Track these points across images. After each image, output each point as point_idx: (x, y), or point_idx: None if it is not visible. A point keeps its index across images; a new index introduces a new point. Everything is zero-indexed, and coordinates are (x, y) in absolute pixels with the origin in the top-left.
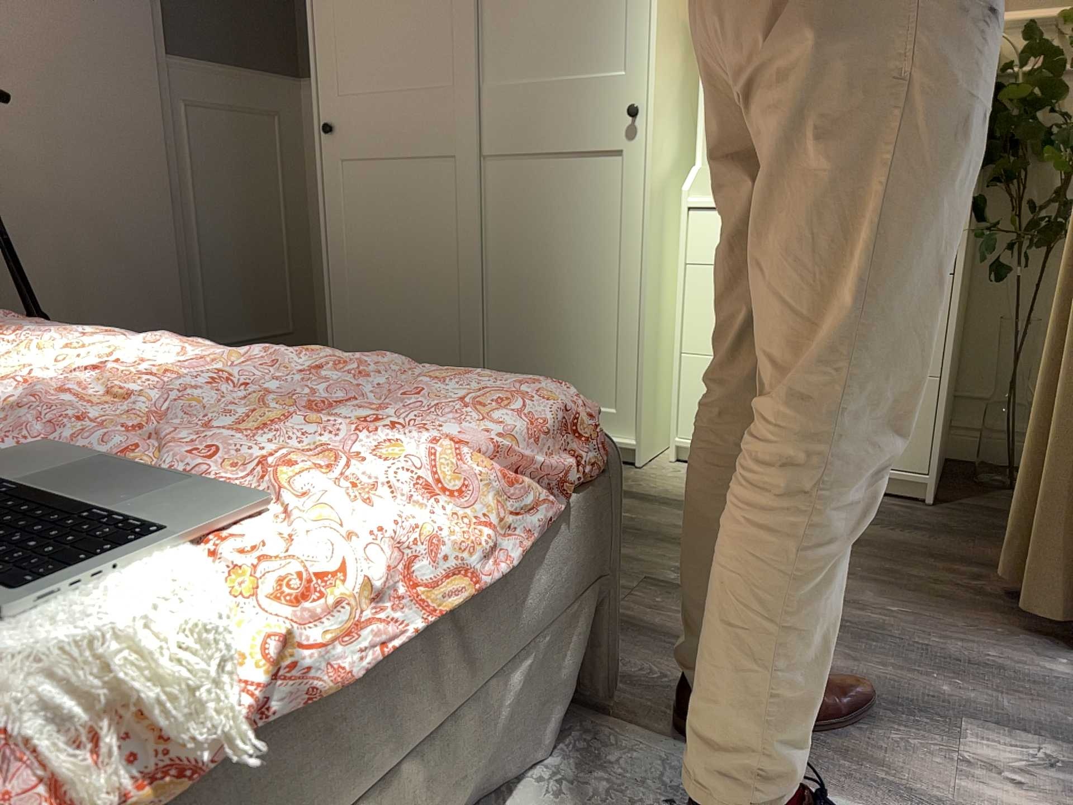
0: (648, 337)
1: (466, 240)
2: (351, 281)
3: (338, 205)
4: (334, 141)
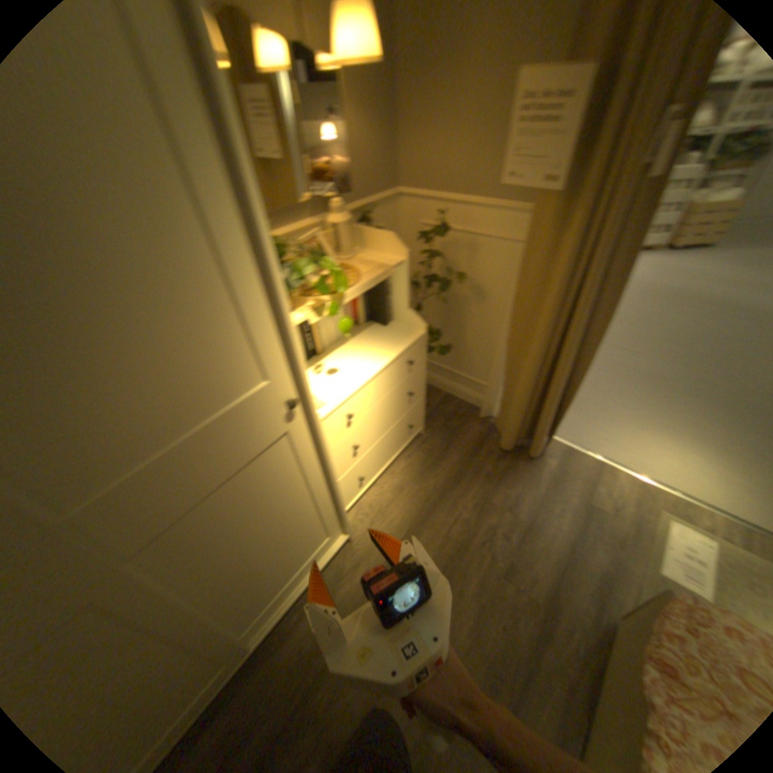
0: (339, 495)
1: (172, 615)
2: None
3: None
4: None
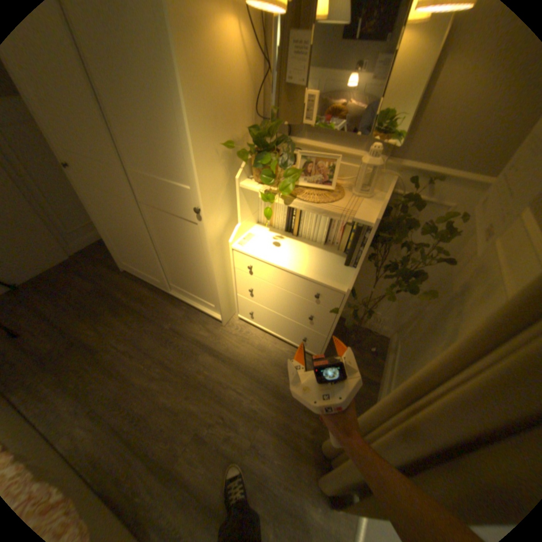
0: (221, 292)
1: (144, 235)
2: (108, 231)
3: (88, 200)
4: (72, 172)
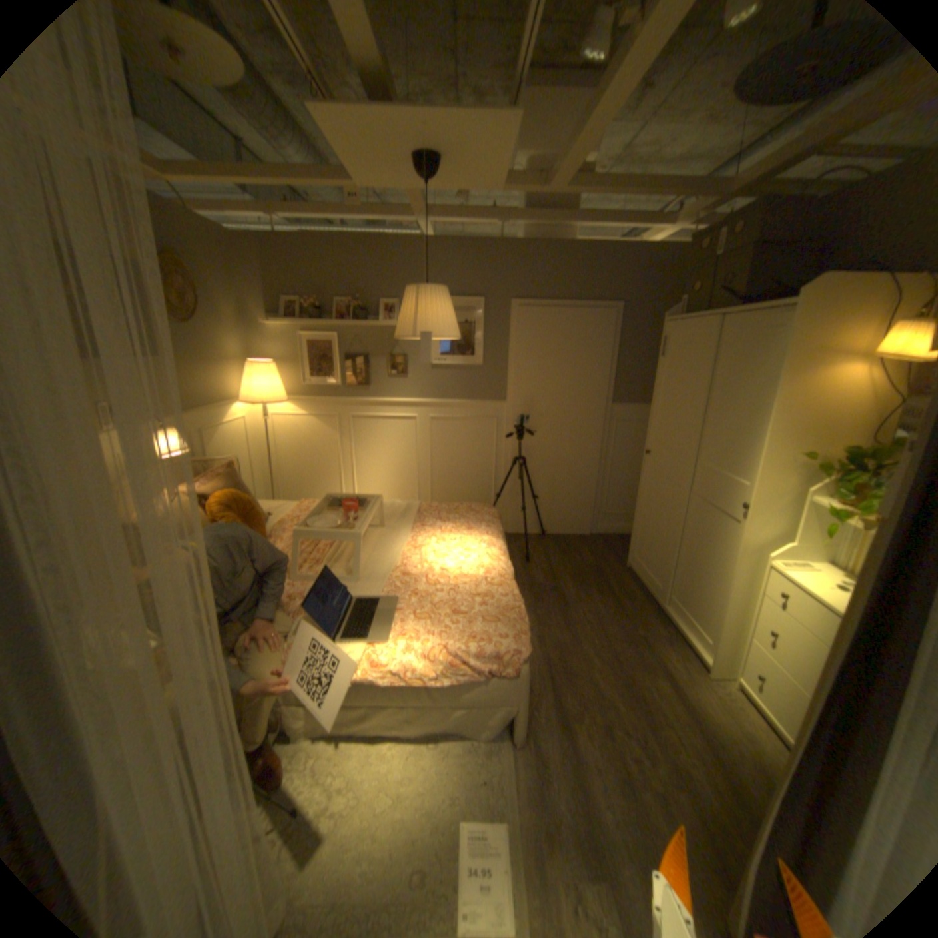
0: (731, 621)
1: (677, 526)
2: (643, 517)
3: (645, 484)
4: (649, 458)
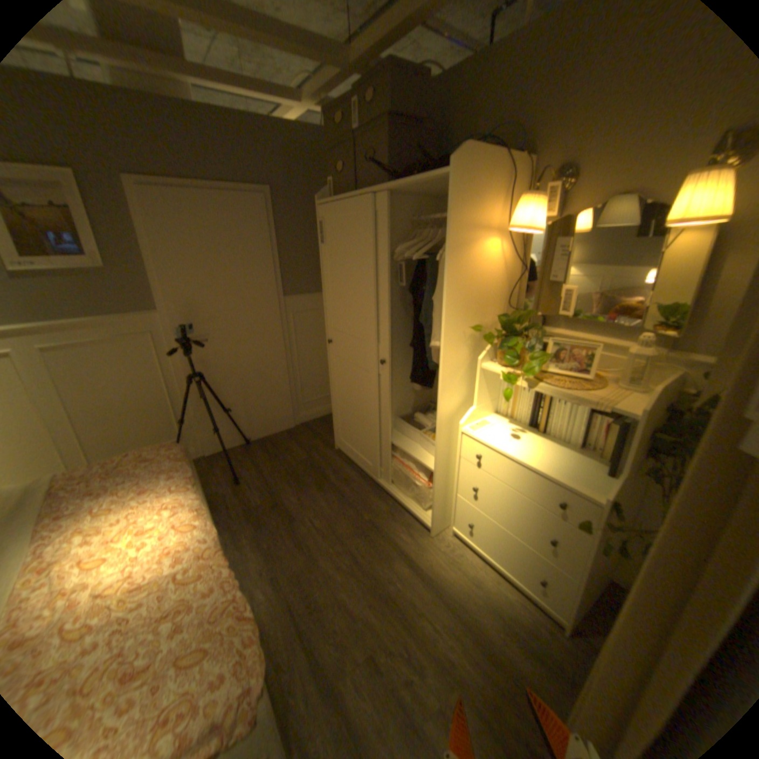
0: (438, 485)
1: (373, 408)
2: (339, 403)
3: (334, 372)
4: (332, 347)
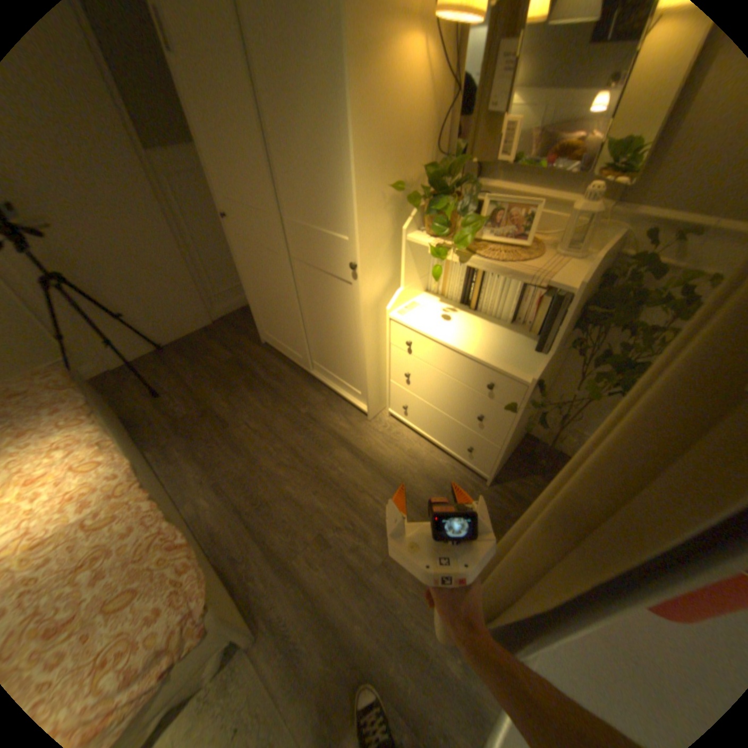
0: (370, 374)
1: (291, 298)
2: (253, 293)
3: (238, 256)
4: (227, 223)
